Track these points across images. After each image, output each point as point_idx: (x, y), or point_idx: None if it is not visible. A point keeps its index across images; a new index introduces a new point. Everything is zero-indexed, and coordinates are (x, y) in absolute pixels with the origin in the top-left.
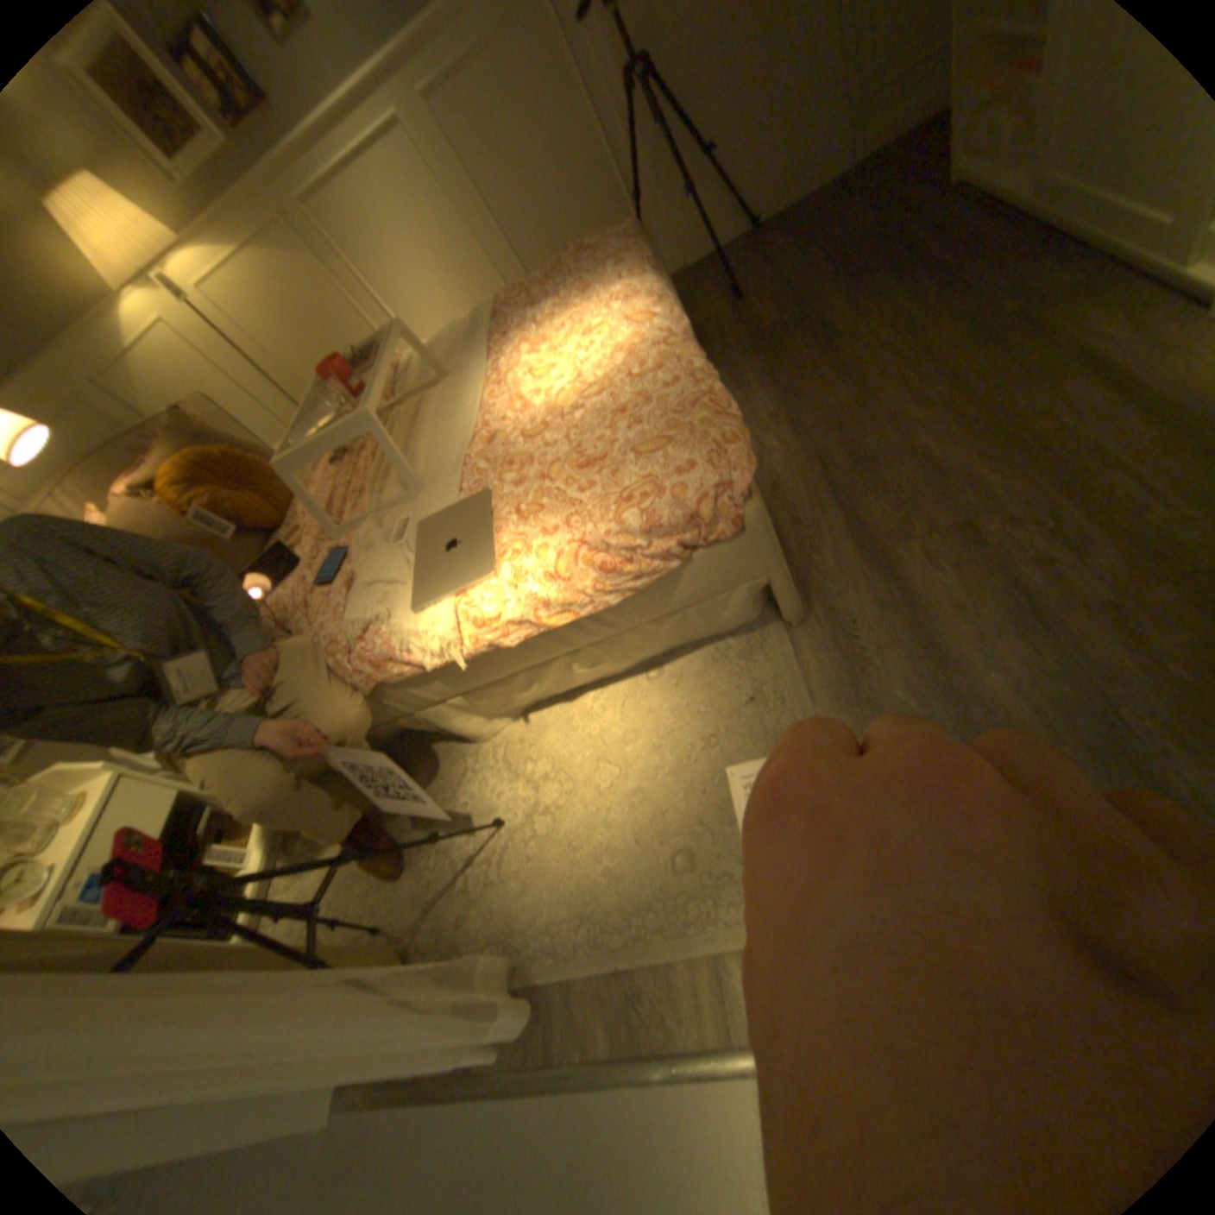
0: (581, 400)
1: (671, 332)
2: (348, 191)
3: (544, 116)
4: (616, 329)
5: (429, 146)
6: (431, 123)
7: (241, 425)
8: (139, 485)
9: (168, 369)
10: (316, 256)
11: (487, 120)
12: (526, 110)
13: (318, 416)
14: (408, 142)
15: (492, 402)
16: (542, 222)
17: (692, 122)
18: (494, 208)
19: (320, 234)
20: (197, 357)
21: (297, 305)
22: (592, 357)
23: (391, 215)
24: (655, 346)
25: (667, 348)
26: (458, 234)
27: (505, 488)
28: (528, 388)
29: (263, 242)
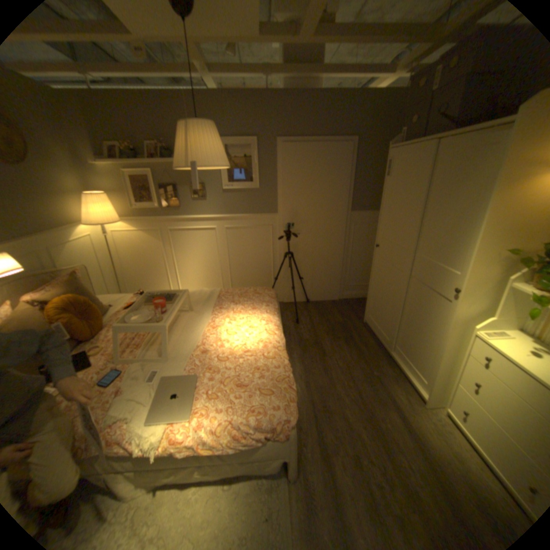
0: (244, 356)
1: (280, 345)
2: (188, 237)
3: (258, 249)
4: (262, 334)
5: (221, 239)
6: (225, 236)
7: (90, 282)
8: (40, 303)
9: (80, 254)
10: (164, 245)
11: (242, 243)
12: (254, 246)
13: (142, 315)
14: (215, 236)
15: (209, 337)
16: (244, 271)
17: (299, 270)
18: (231, 261)
19: (170, 241)
20: (93, 252)
21: (146, 254)
22: (252, 340)
23: (198, 248)
24: (274, 349)
25: (278, 352)
26: (216, 262)
27: (206, 382)
28: (225, 338)
29: (149, 234)
